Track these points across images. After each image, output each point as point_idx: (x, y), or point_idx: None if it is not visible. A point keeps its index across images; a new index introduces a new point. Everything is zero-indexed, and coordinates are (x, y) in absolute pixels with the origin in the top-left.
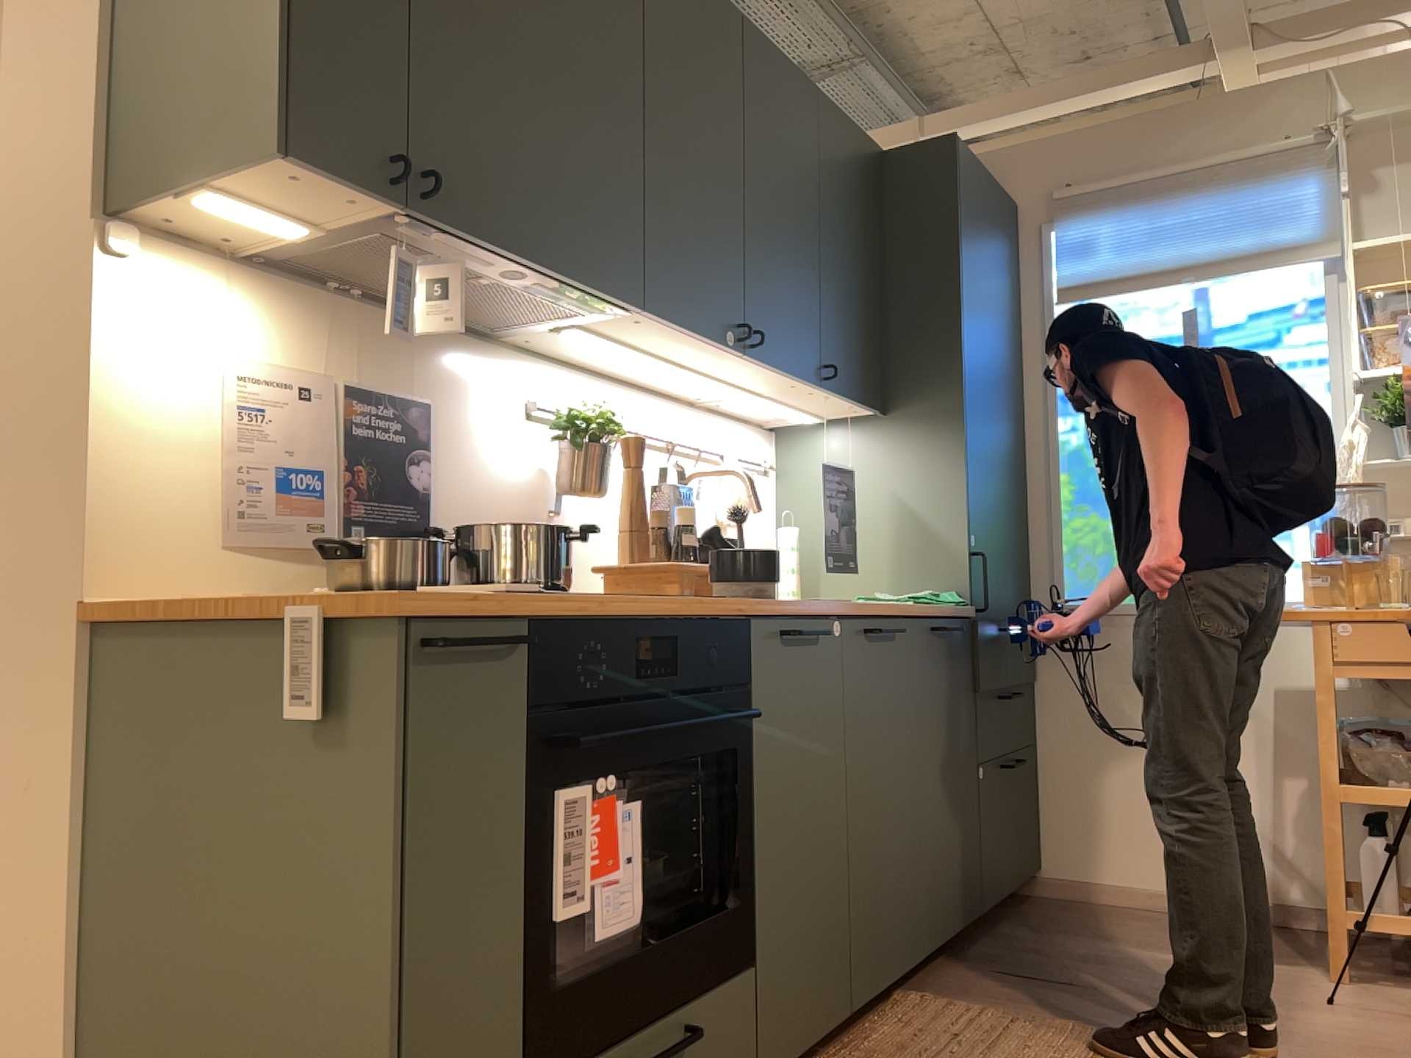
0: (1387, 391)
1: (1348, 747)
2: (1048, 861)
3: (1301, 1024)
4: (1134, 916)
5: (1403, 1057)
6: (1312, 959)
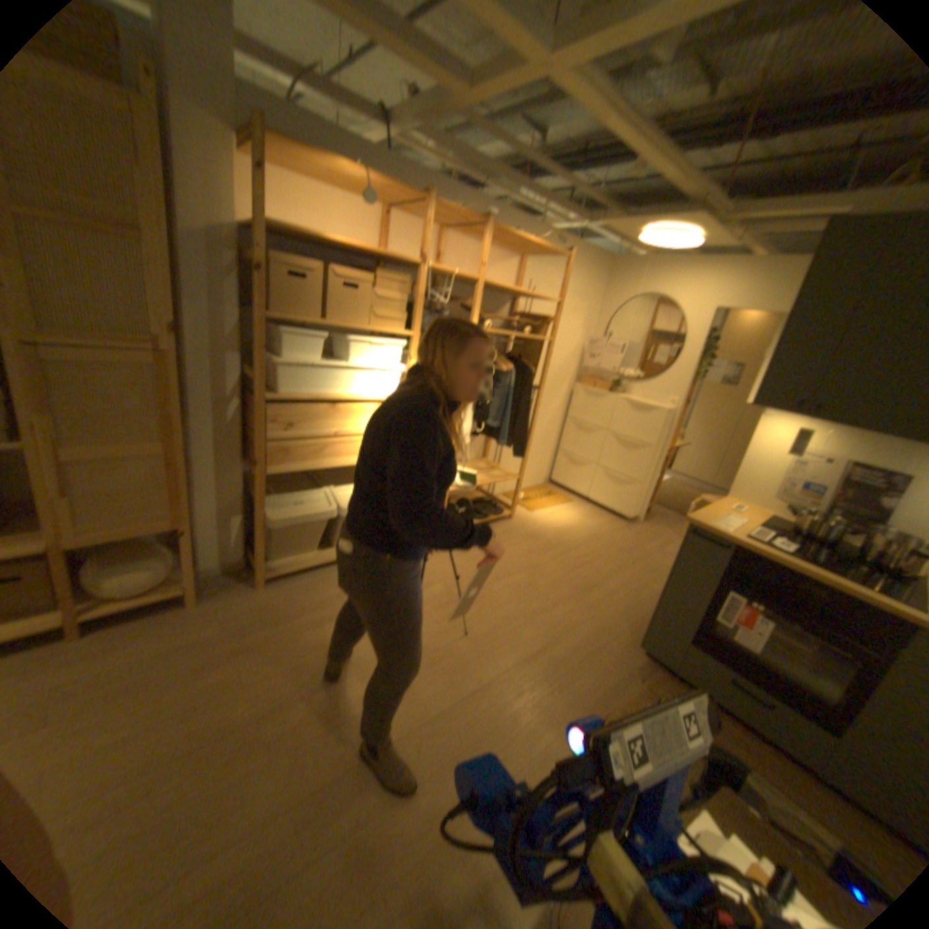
0: None
1: None
2: None
3: None
4: None
5: None
6: None
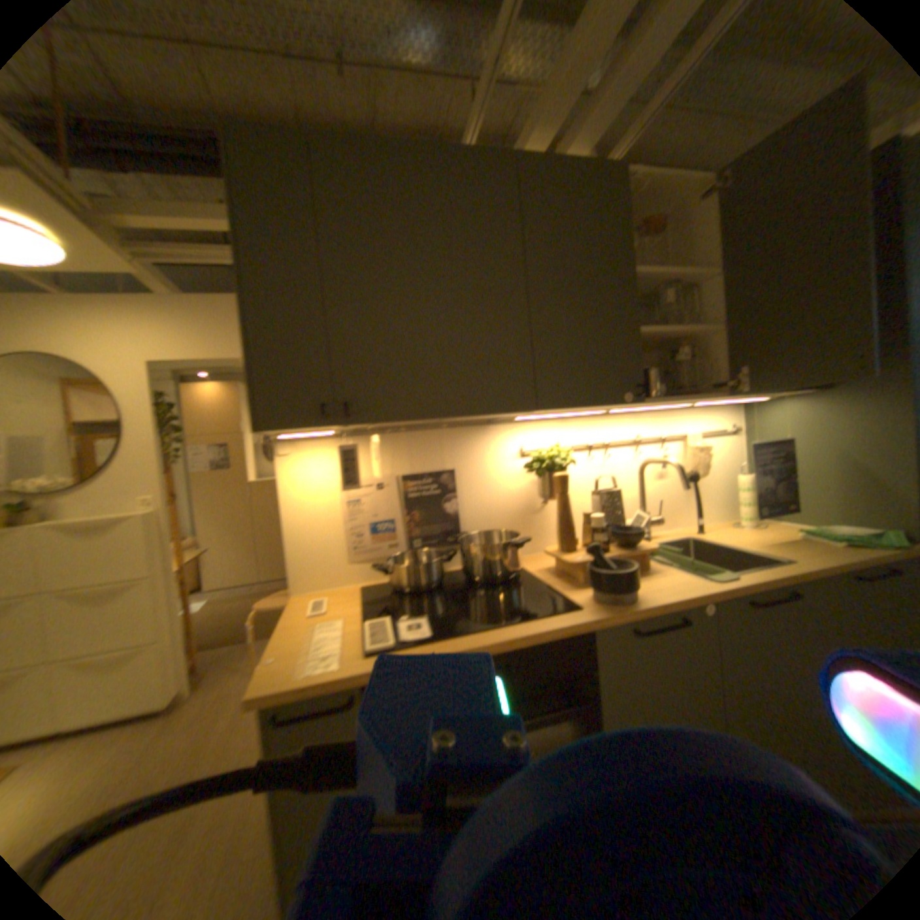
0: None
1: None
2: None
3: None
4: None
5: None
6: None
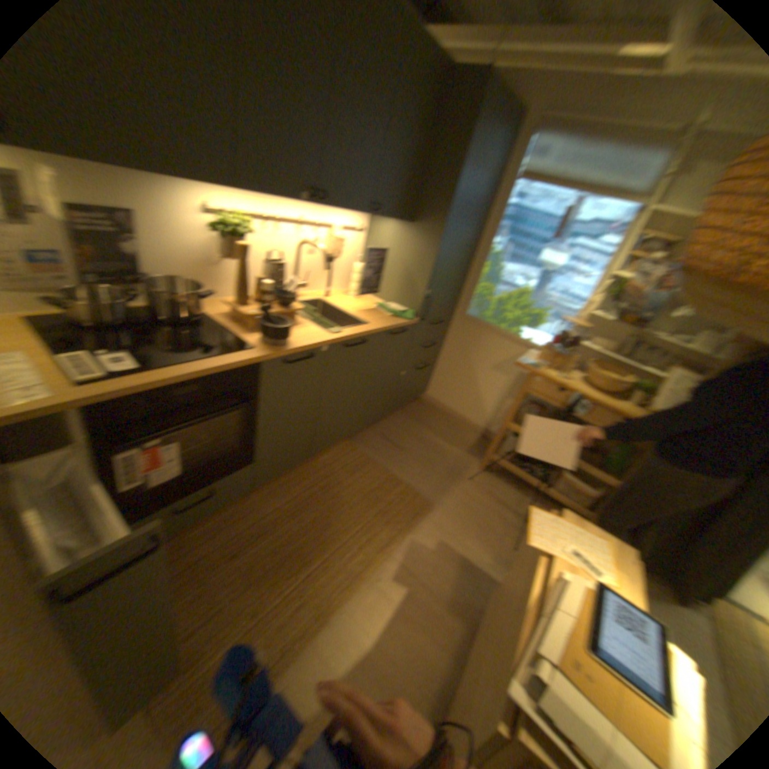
0: (624, 281)
1: (521, 409)
2: (426, 391)
3: (452, 487)
4: (442, 418)
5: (470, 511)
6: (479, 456)
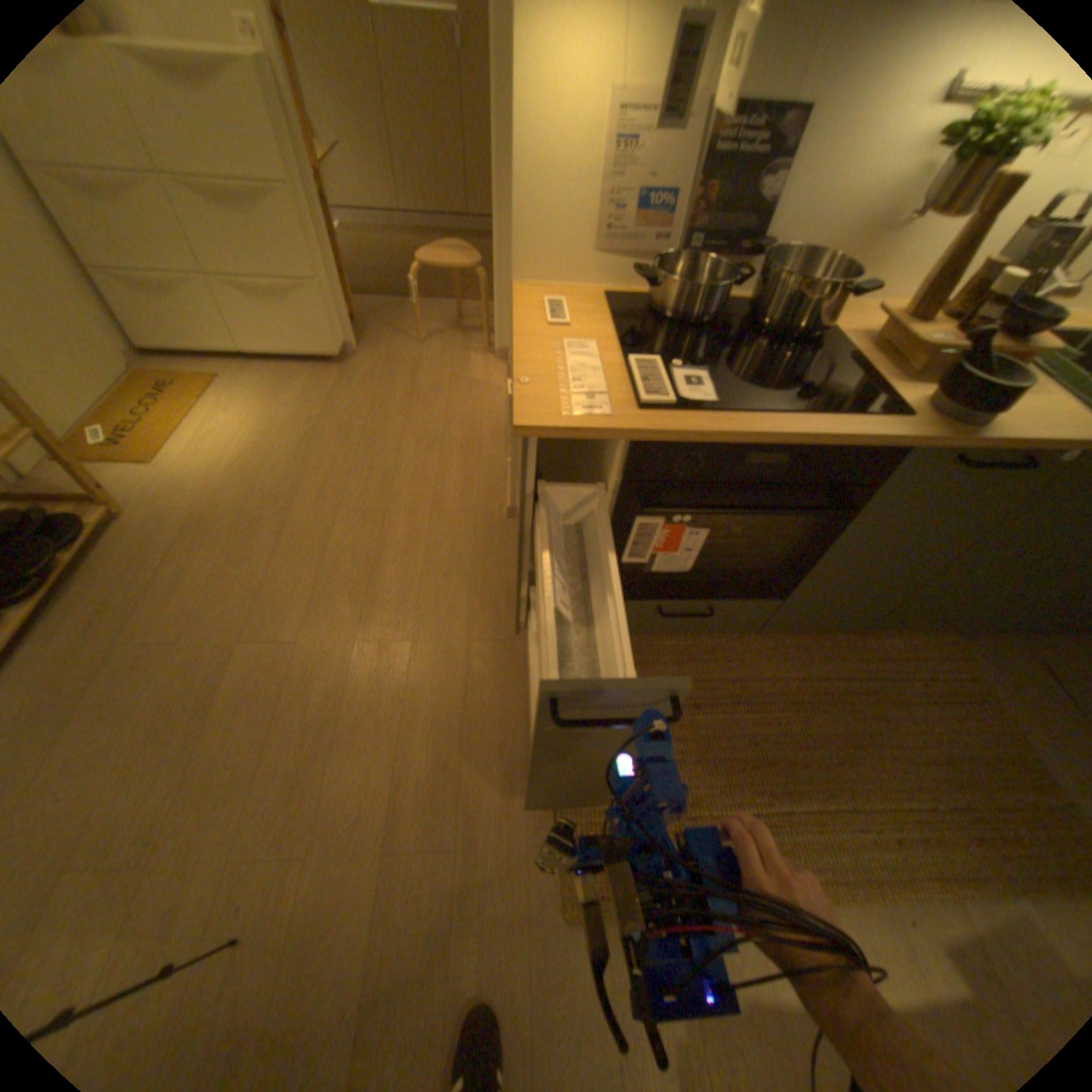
0: None
1: None
2: None
3: None
4: None
5: None
6: None
